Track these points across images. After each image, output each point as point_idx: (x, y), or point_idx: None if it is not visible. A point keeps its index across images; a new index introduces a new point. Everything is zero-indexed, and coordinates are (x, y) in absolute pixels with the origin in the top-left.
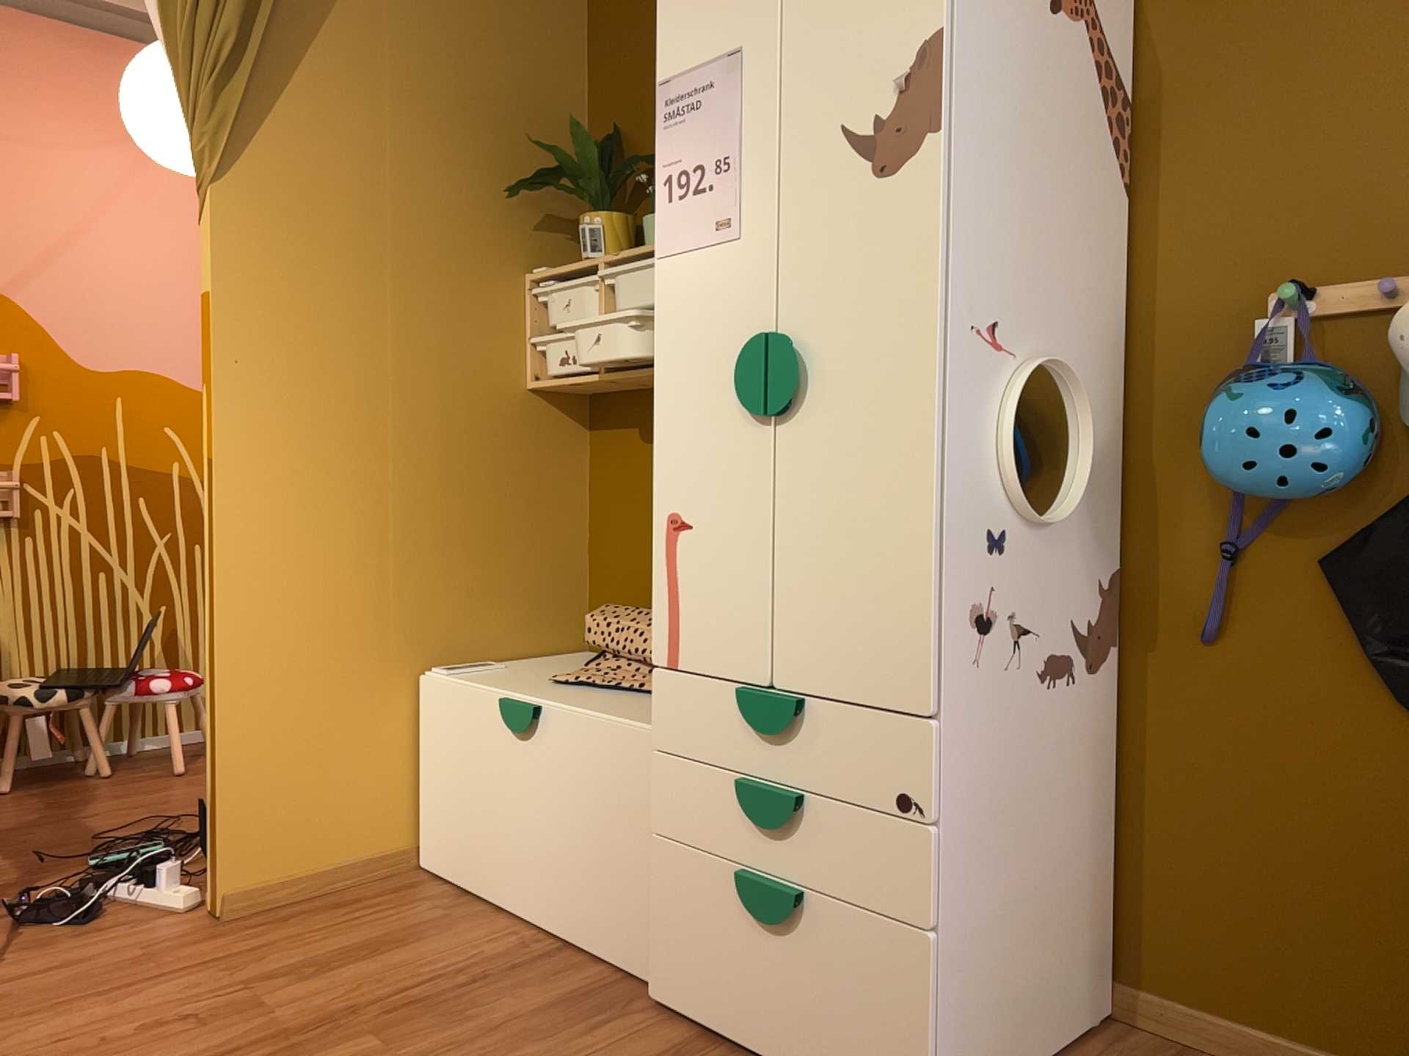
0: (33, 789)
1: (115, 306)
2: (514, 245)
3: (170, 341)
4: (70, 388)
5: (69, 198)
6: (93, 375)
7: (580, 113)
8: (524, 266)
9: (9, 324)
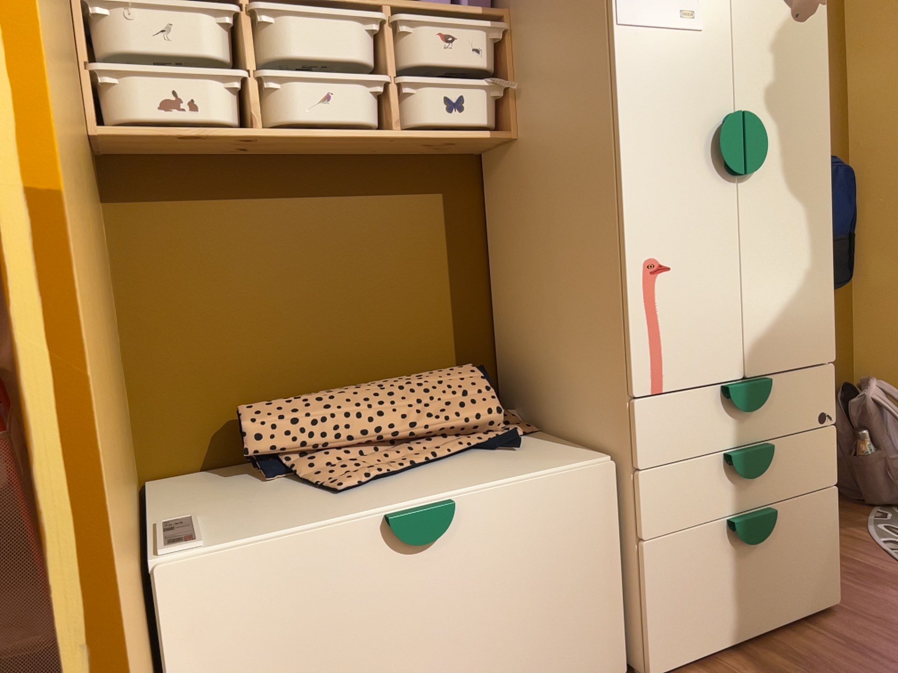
0: None
1: None
2: None
3: None
4: None
5: None
6: None
7: None
8: None
9: None
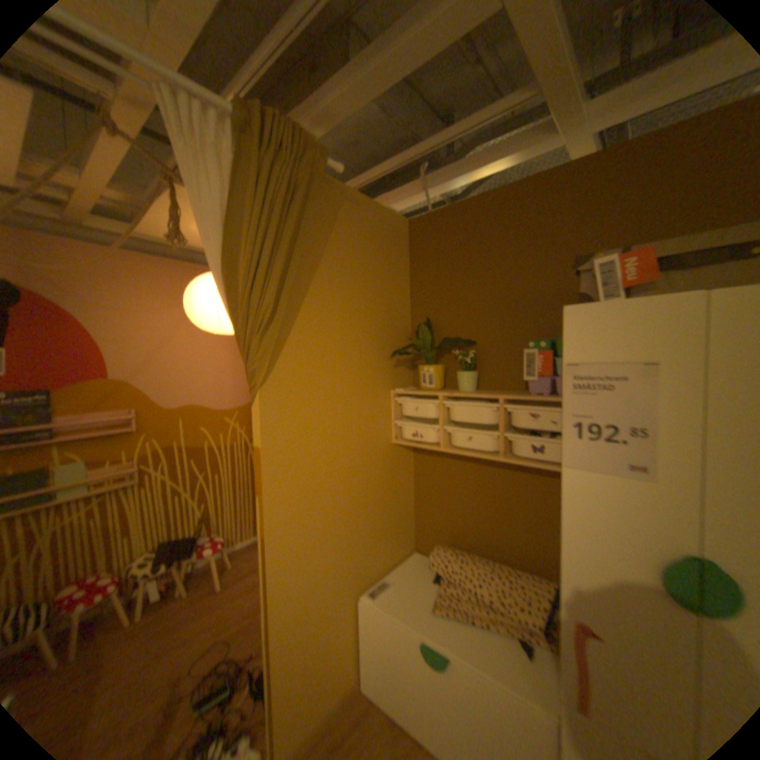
0: (152, 615)
1: (175, 378)
2: (385, 377)
3: (199, 389)
4: (156, 418)
5: (151, 333)
6: (167, 411)
7: (407, 309)
8: (389, 386)
9: (126, 394)
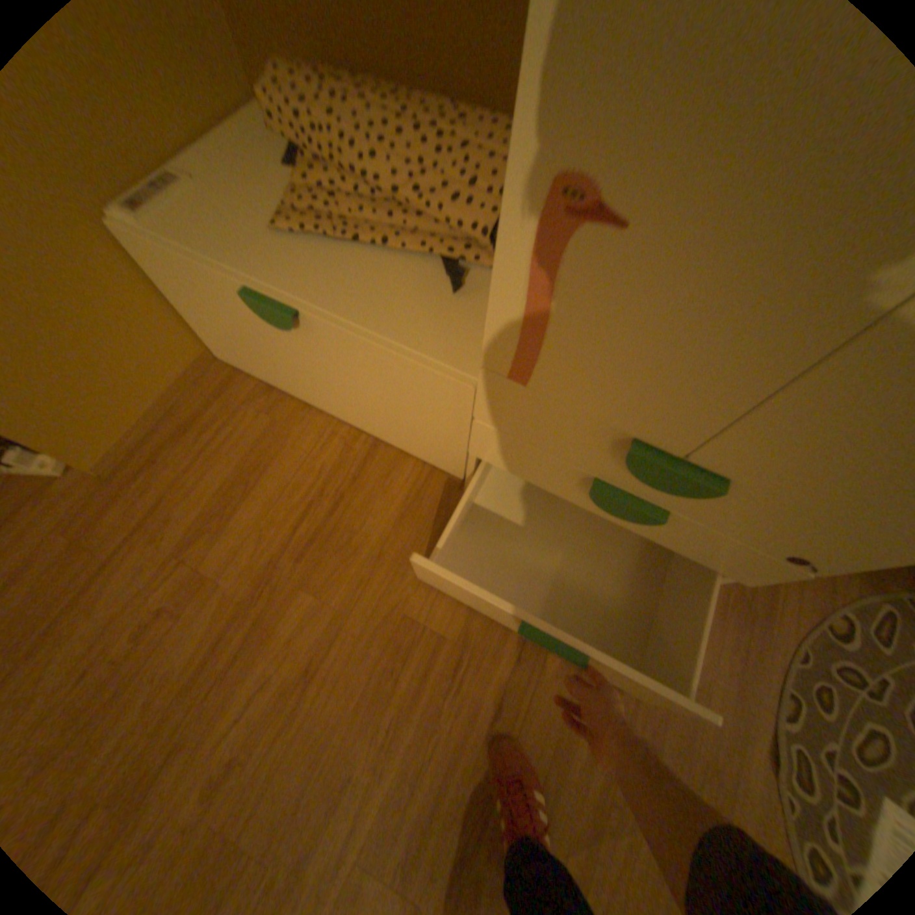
0: None
1: None
2: None
3: None
4: None
5: None
6: None
7: None
8: None
9: None
